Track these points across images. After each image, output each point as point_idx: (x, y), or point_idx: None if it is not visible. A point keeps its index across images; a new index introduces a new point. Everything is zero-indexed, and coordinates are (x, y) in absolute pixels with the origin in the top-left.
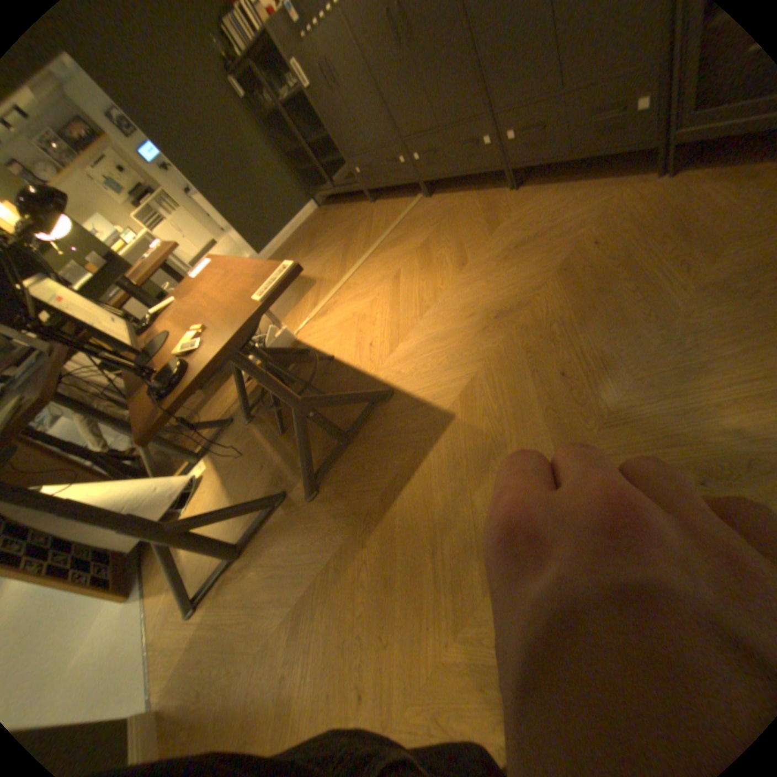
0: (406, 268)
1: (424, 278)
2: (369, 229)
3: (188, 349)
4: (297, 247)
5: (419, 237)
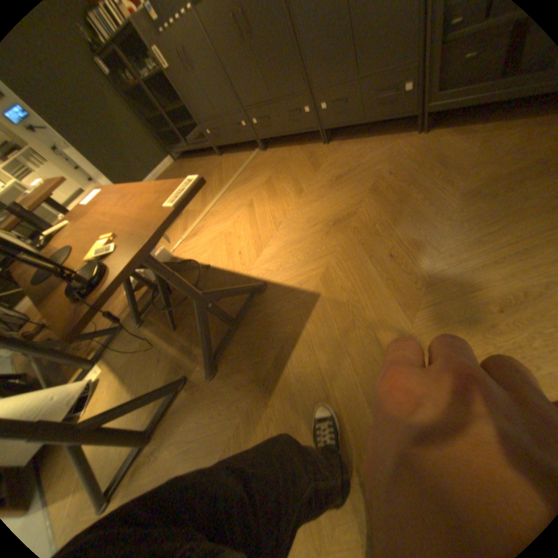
0: (257, 197)
1: (273, 203)
2: (220, 173)
3: (103, 253)
4: None
5: (262, 177)
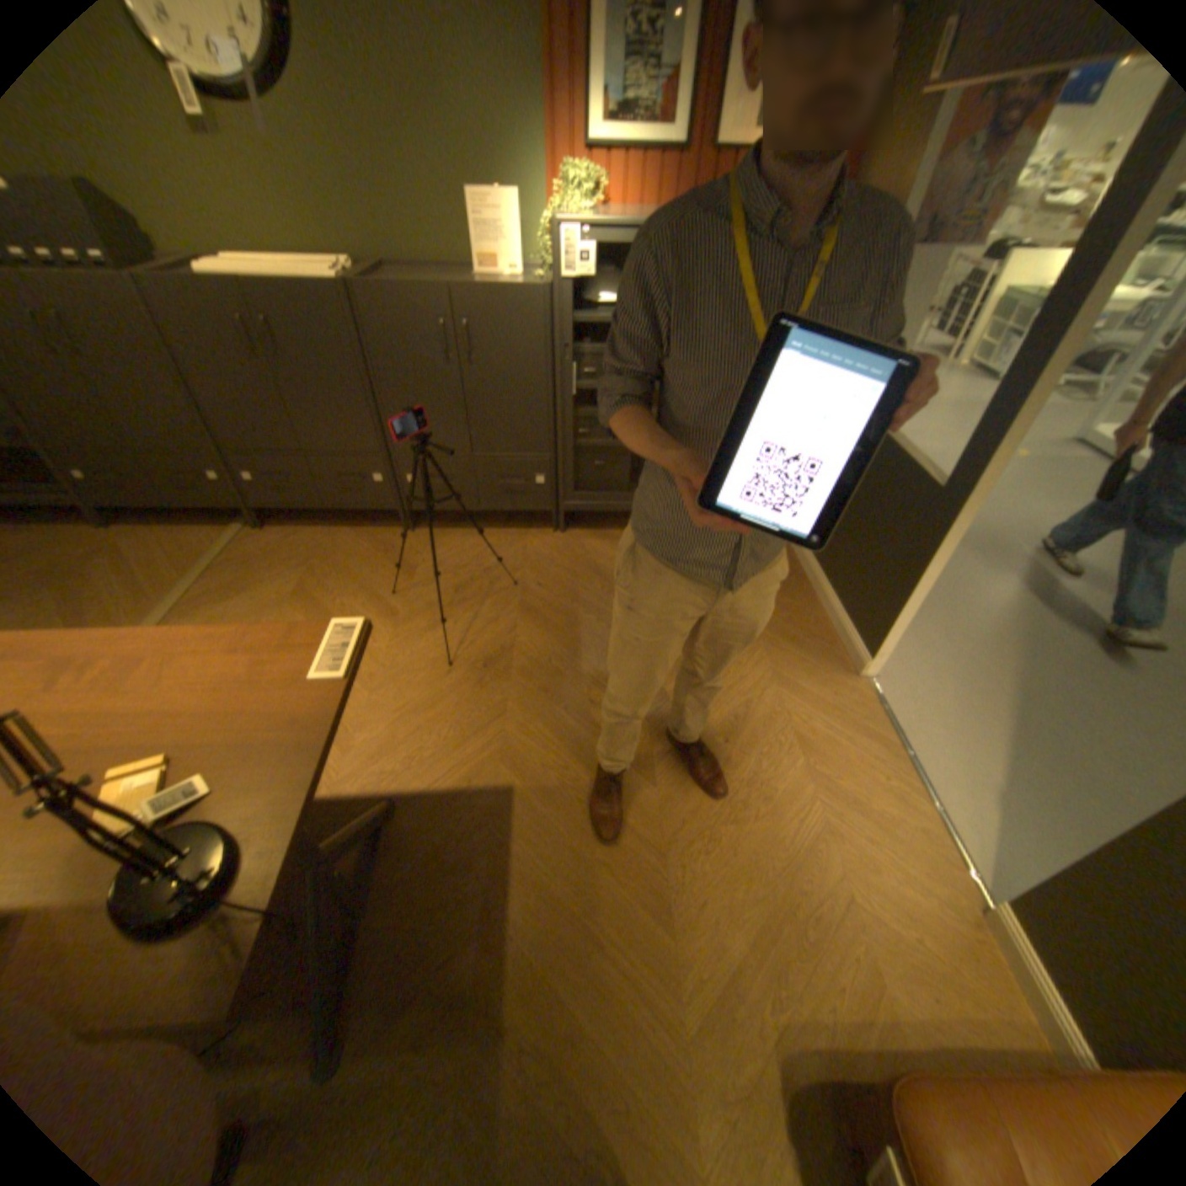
0: None
1: None
2: (129, 572)
3: (183, 798)
4: None
5: (281, 583)
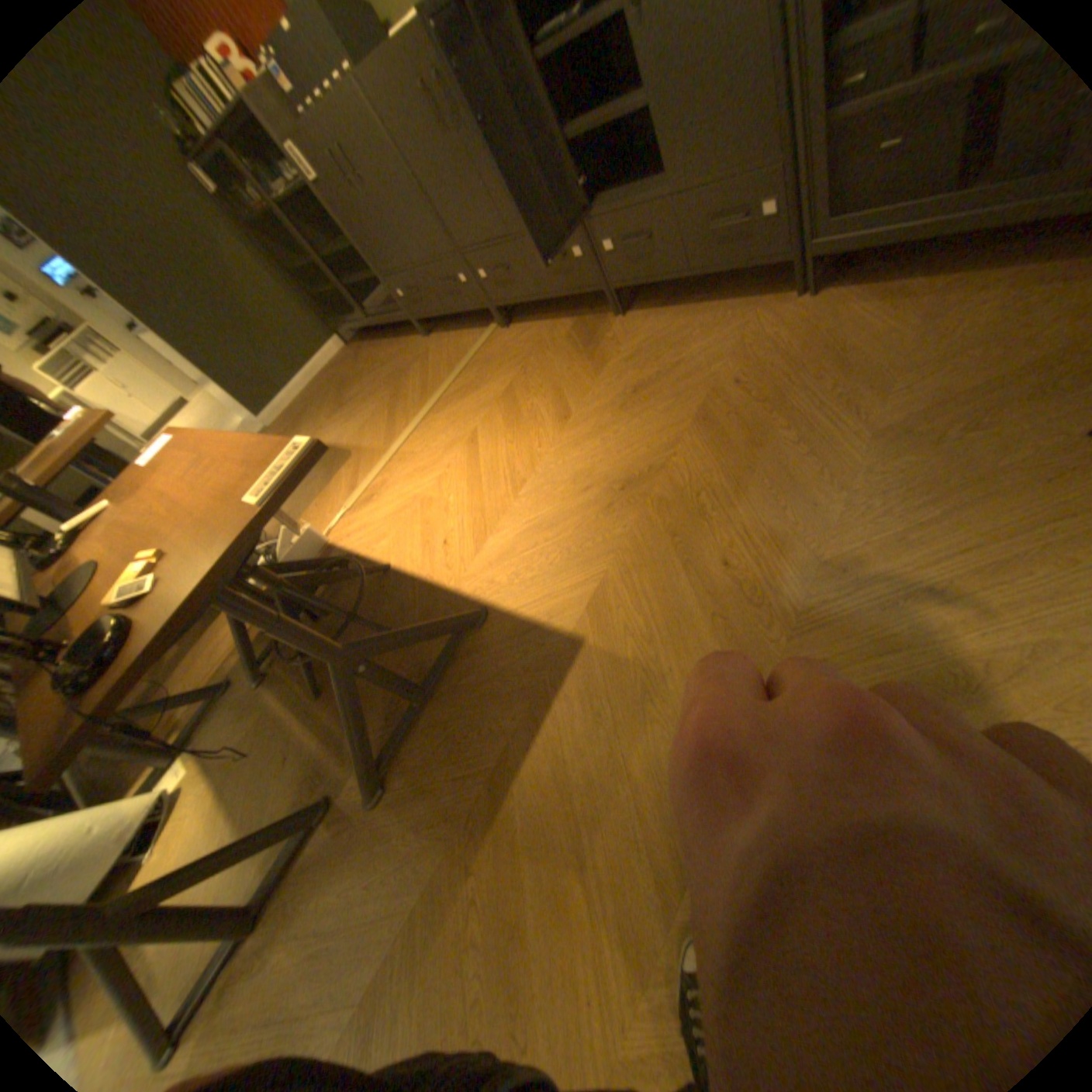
0: (485, 426)
1: (514, 439)
2: (425, 374)
3: (132, 595)
4: (318, 403)
5: (499, 383)
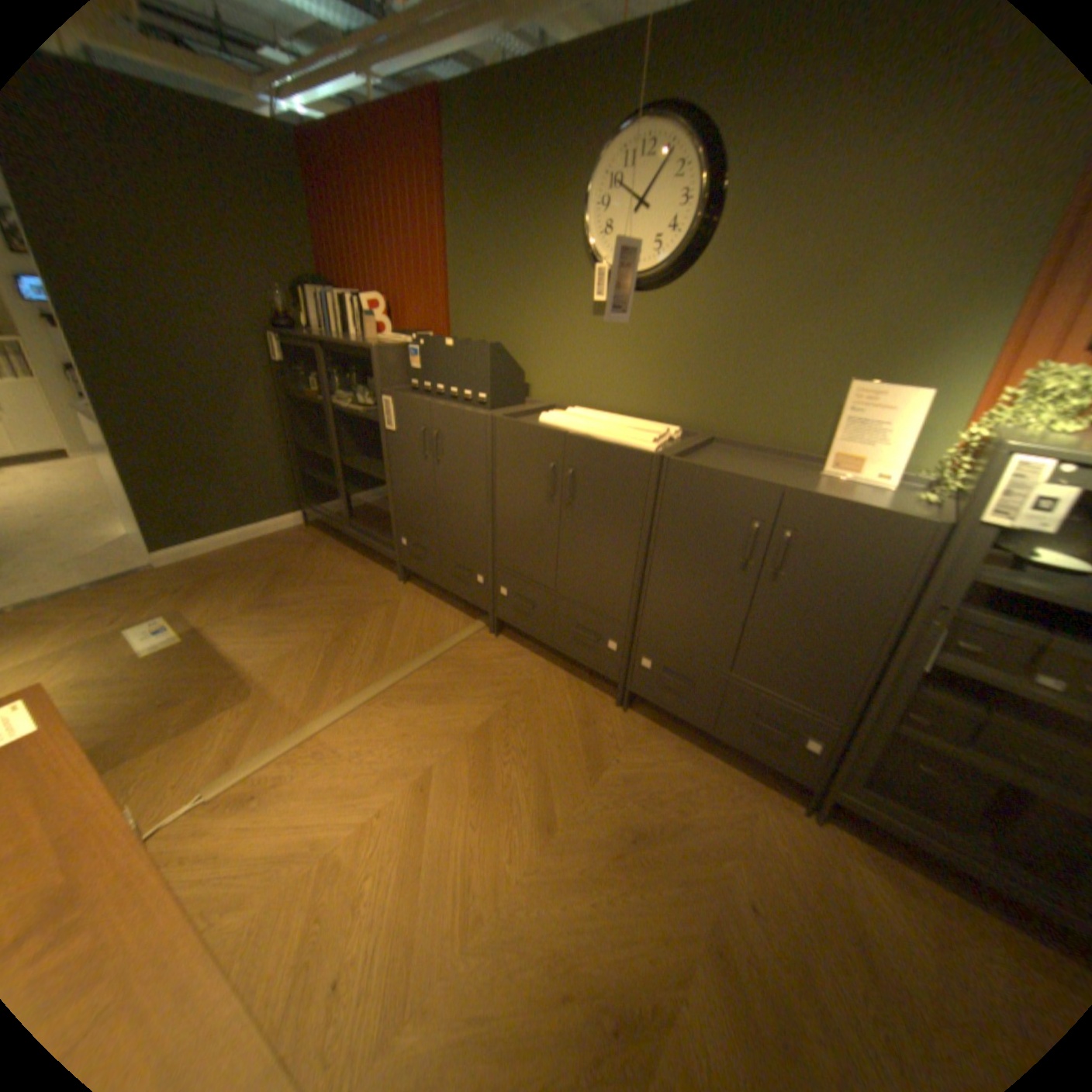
0: (442, 771)
1: (475, 822)
2: (385, 632)
3: None
4: (236, 580)
5: (472, 710)
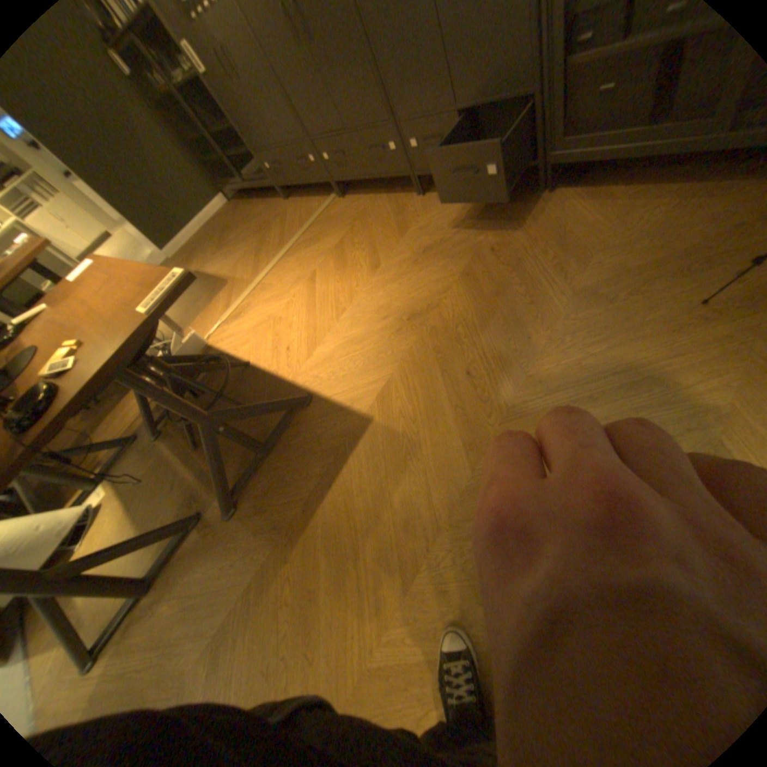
0: (321, 269)
1: (340, 280)
2: (283, 227)
3: (59, 370)
4: (206, 243)
5: (333, 238)
